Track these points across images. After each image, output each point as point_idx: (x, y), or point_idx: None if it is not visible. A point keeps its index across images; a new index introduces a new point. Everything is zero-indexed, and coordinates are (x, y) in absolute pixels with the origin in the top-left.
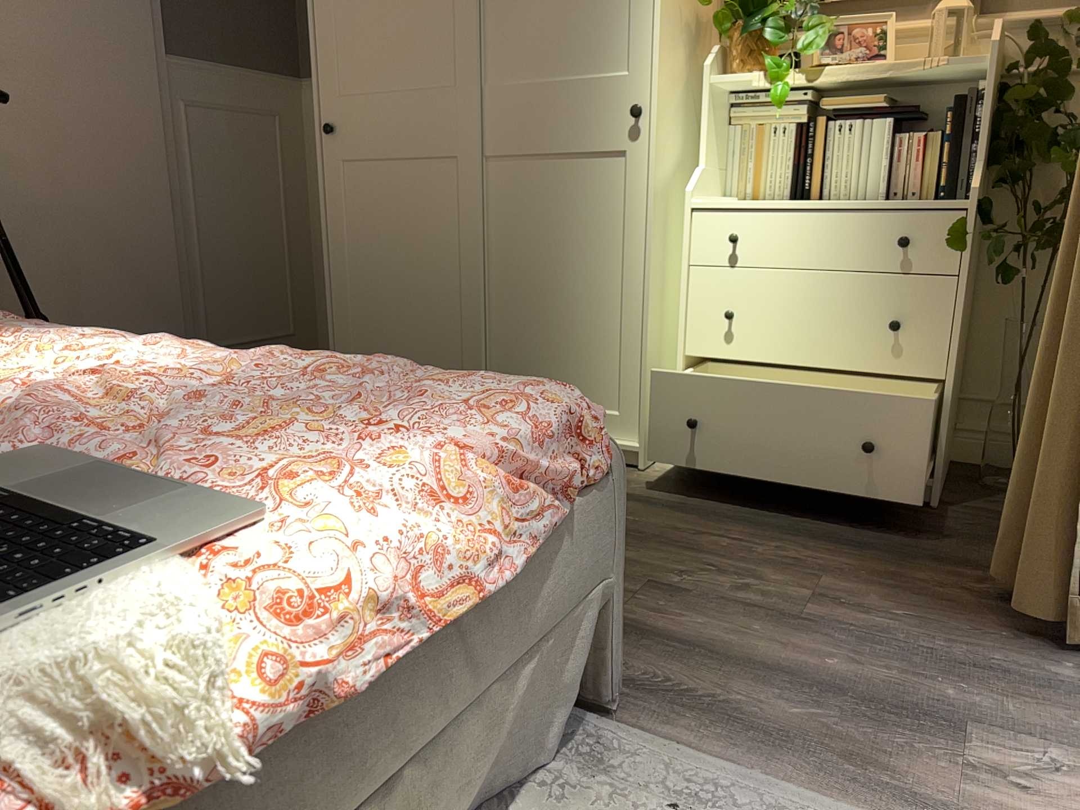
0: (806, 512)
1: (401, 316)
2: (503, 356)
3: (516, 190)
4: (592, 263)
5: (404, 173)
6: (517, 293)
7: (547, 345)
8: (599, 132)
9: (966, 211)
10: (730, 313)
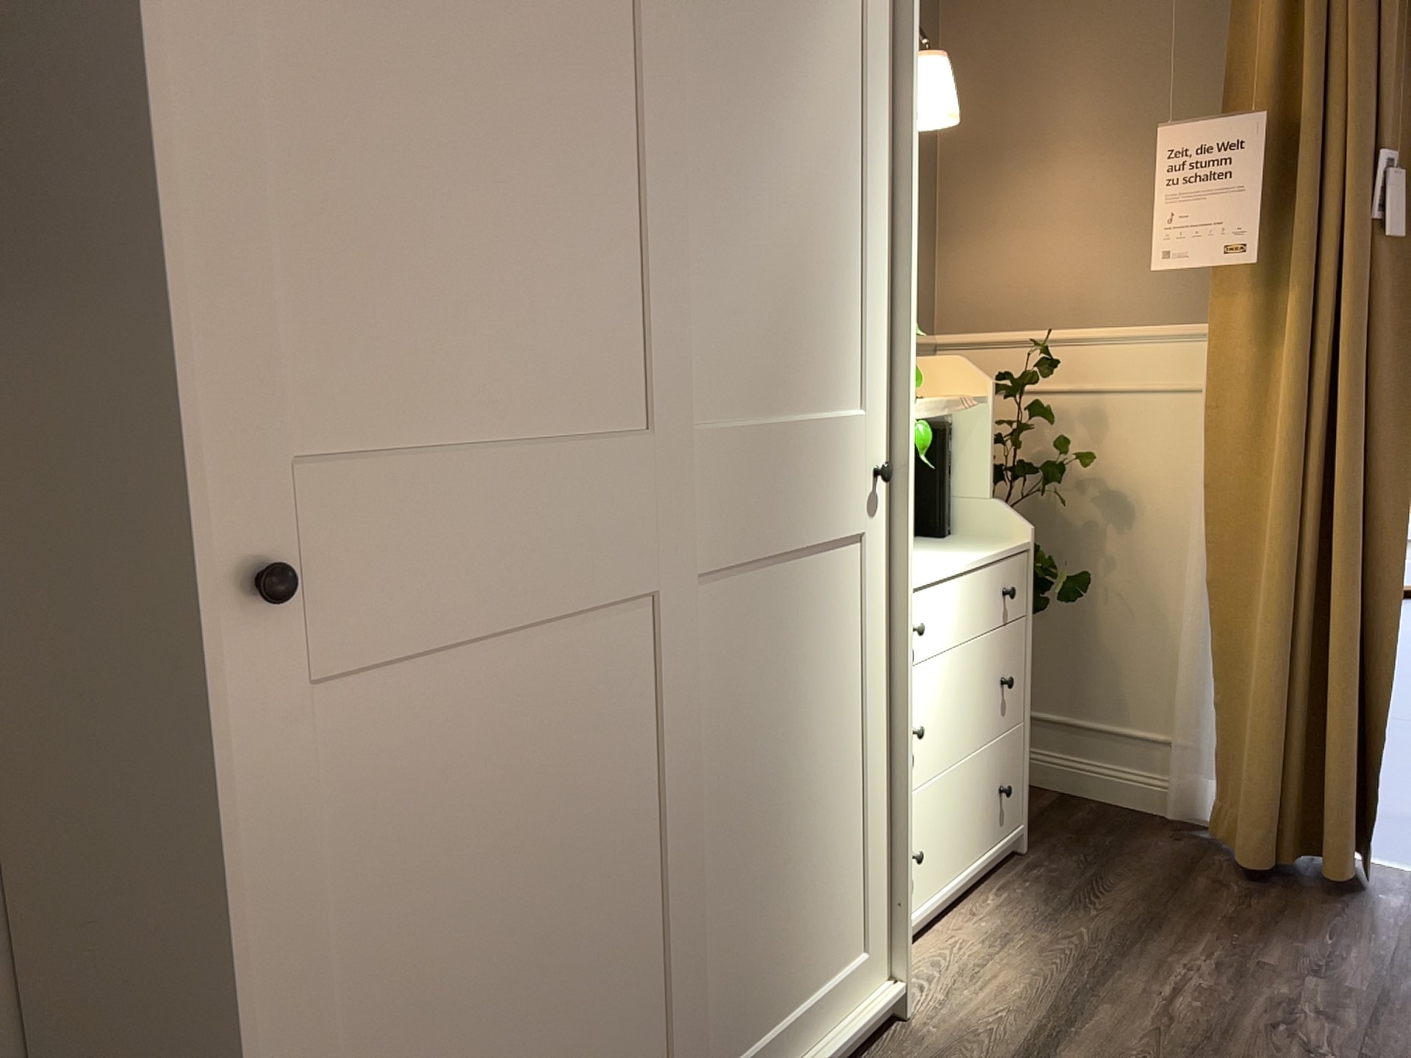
0: (1043, 915)
1: (534, 1045)
2: (719, 975)
3: (735, 631)
4: (829, 722)
5: (538, 658)
6: (738, 832)
7: (780, 901)
8: (838, 508)
9: (1020, 550)
10: (919, 724)
